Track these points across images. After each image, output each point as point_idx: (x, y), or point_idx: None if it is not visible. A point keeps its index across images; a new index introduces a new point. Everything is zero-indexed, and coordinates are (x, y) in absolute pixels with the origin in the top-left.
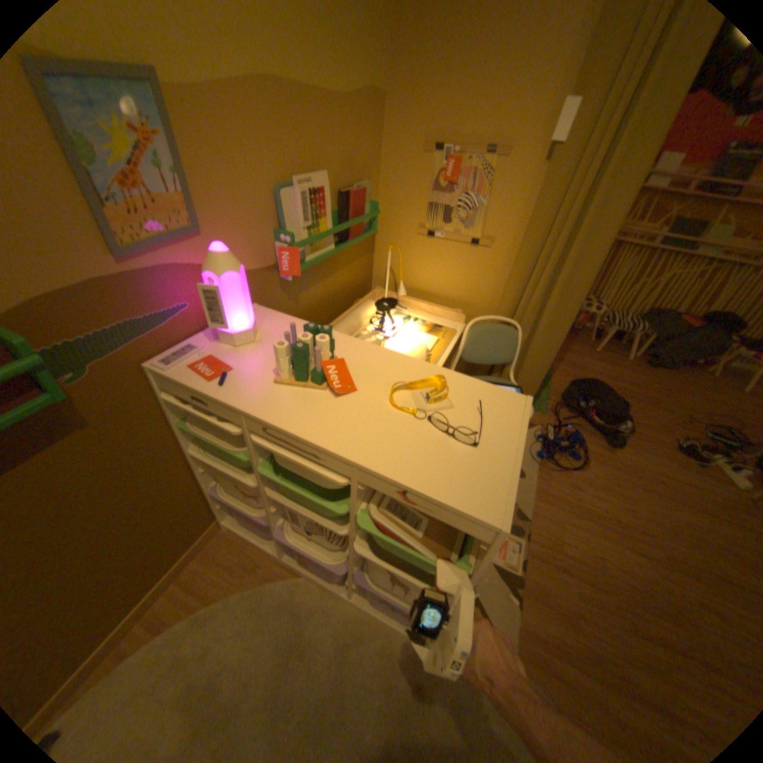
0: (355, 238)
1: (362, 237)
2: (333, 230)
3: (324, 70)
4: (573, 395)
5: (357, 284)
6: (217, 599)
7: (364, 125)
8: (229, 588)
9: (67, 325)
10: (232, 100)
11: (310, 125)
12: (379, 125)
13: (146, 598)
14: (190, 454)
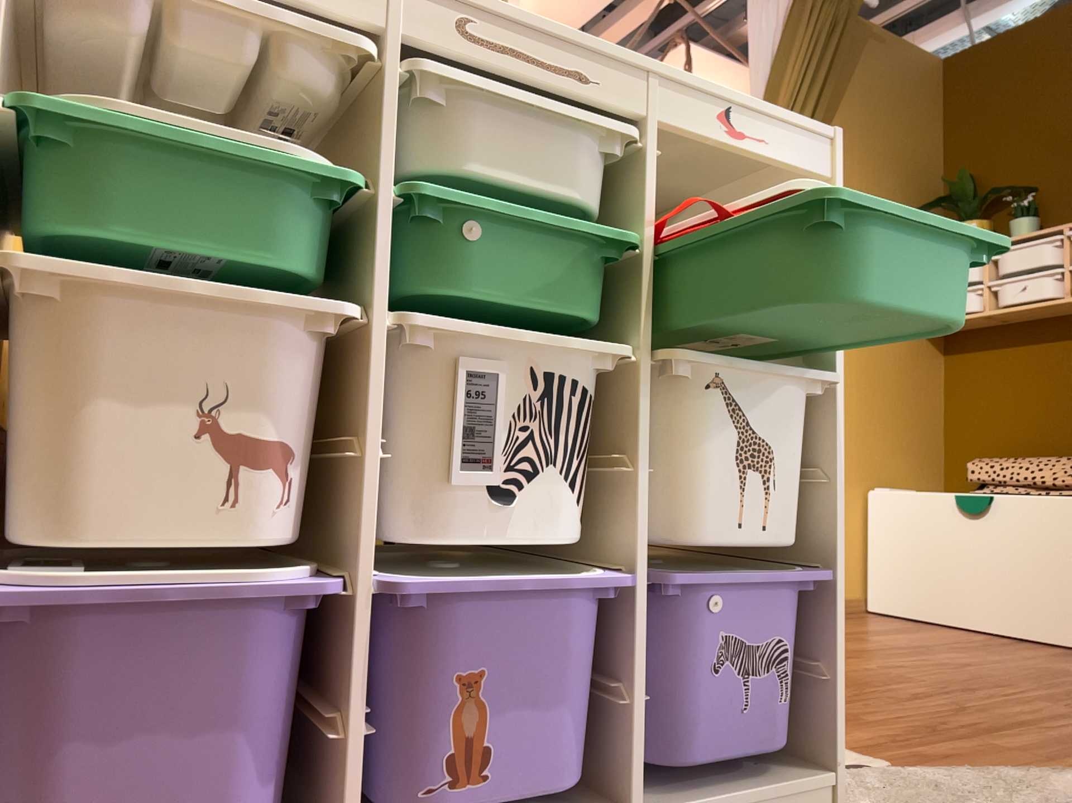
0: None
1: None
2: None
3: None
4: None
5: None
6: None
7: None
8: None
9: None
10: None
11: None
12: None
13: None
14: None
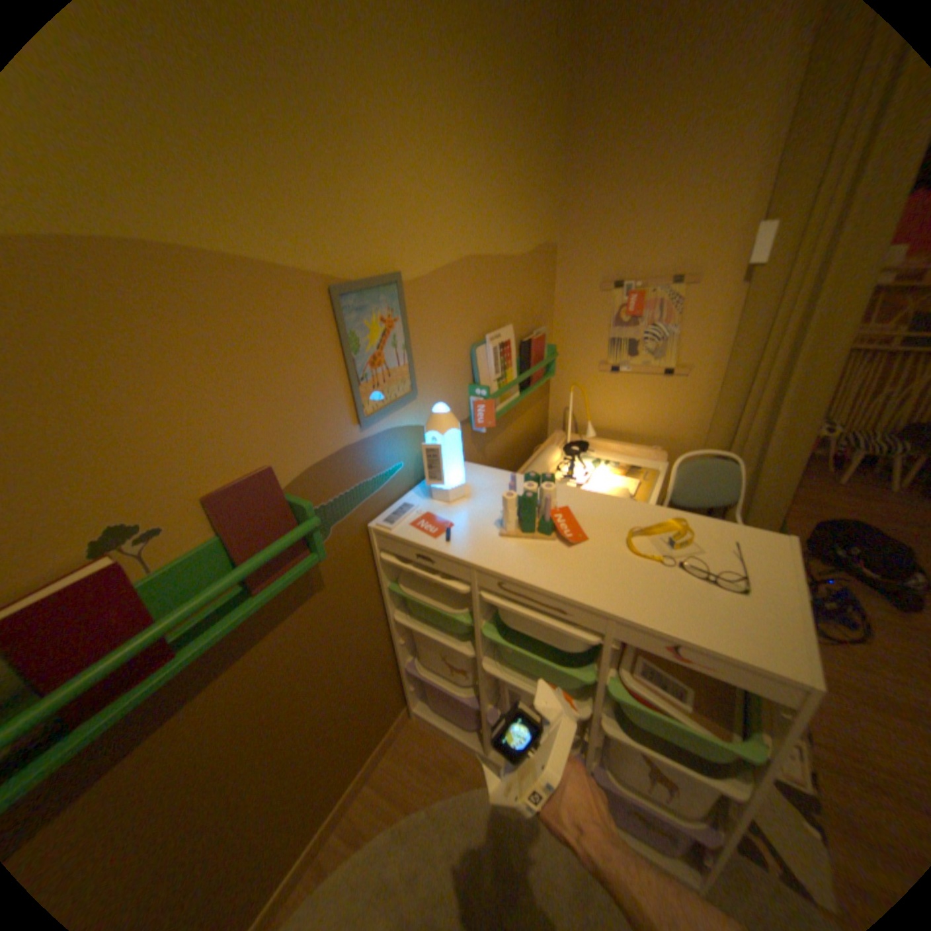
0: (536, 382)
1: (543, 380)
2: (518, 378)
3: (510, 239)
4: (822, 541)
5: (535, 428)
6: (418, 806)
7: (540, 276)
8: (429, 792)
9: (325, 489)
10: (446, 281)
11: (499, 286)
12: (552, 273)
13: (342, 799)
14: (394, 621)
